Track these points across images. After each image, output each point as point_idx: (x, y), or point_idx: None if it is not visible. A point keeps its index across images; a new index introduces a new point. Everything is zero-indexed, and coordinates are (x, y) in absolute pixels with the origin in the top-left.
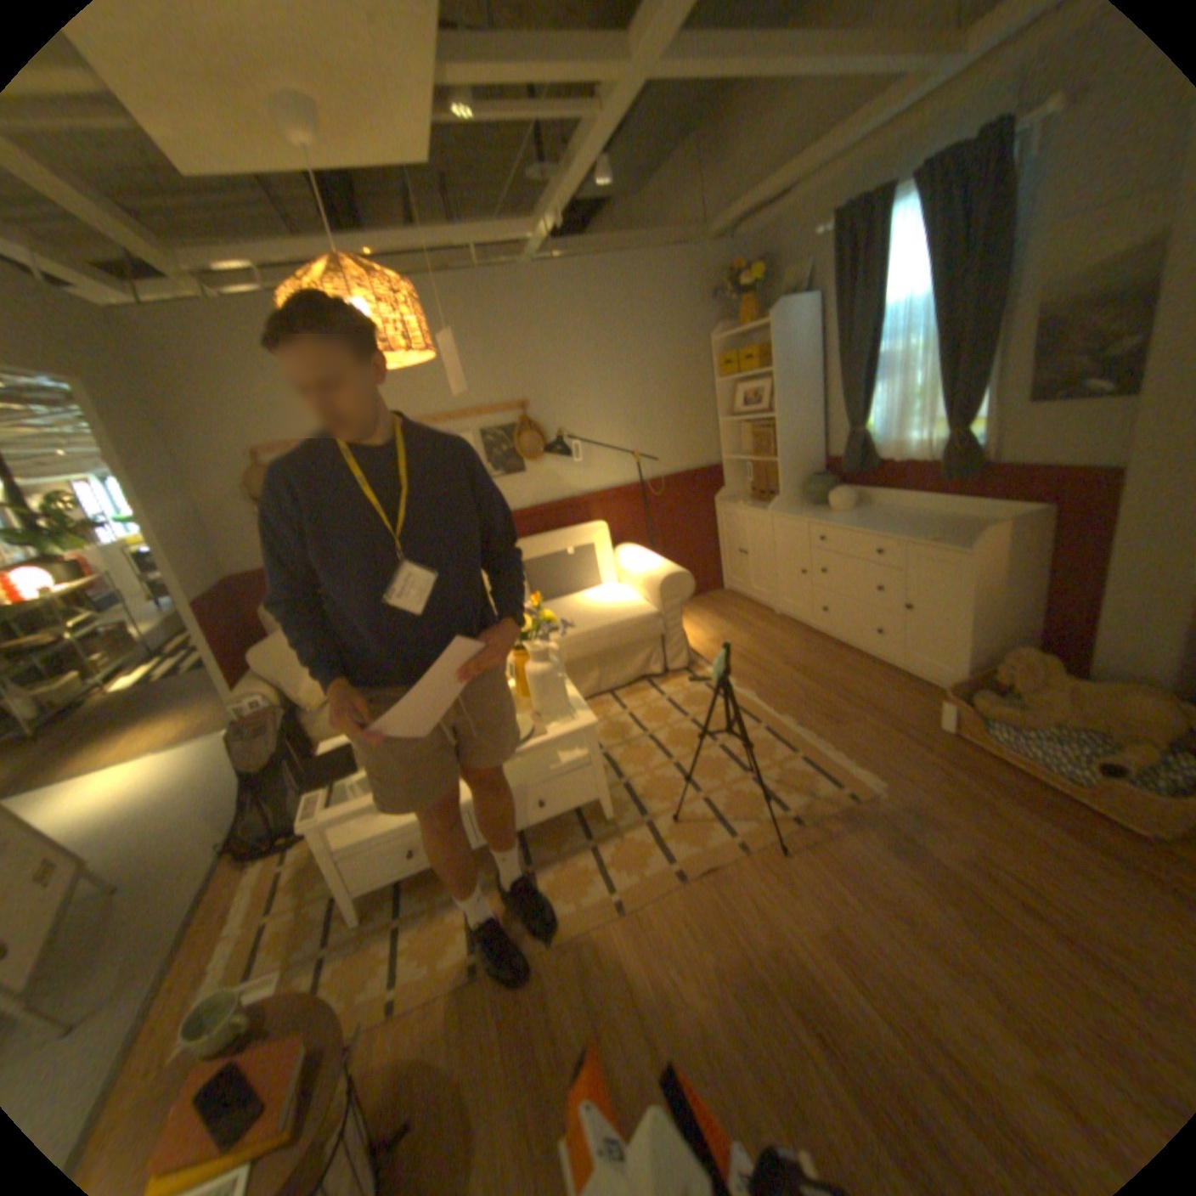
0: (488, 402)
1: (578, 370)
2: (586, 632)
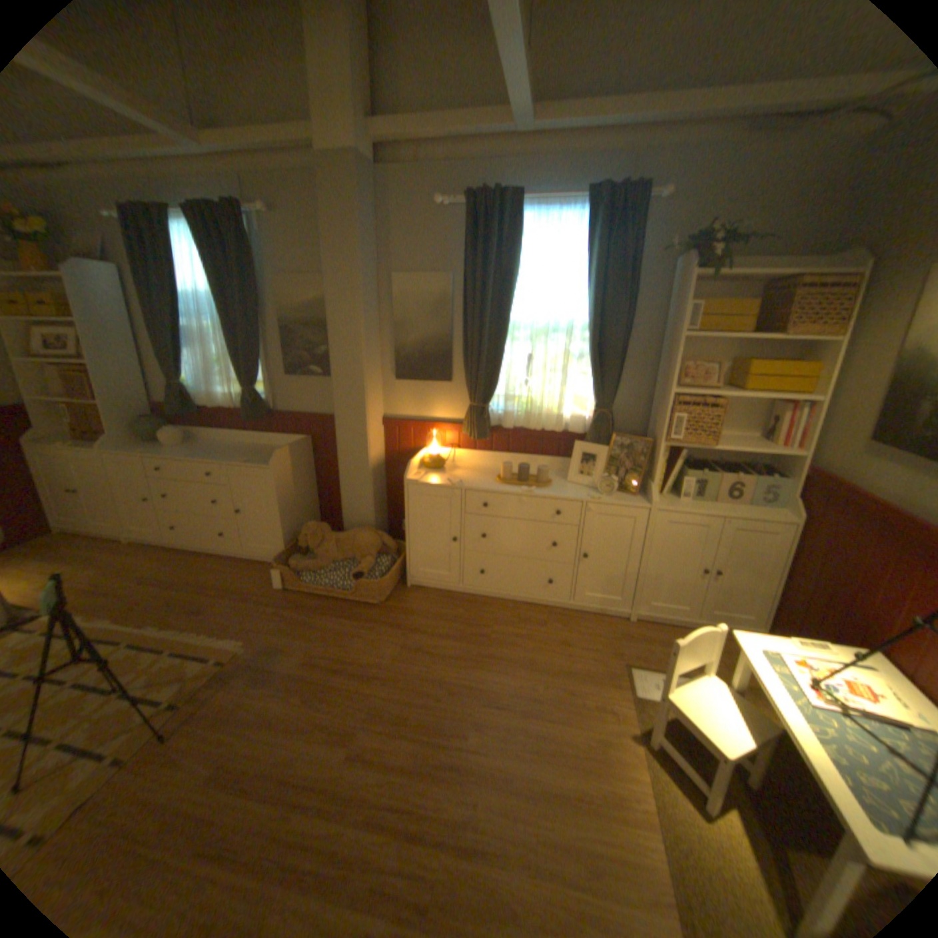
0: None
1: None
2: None
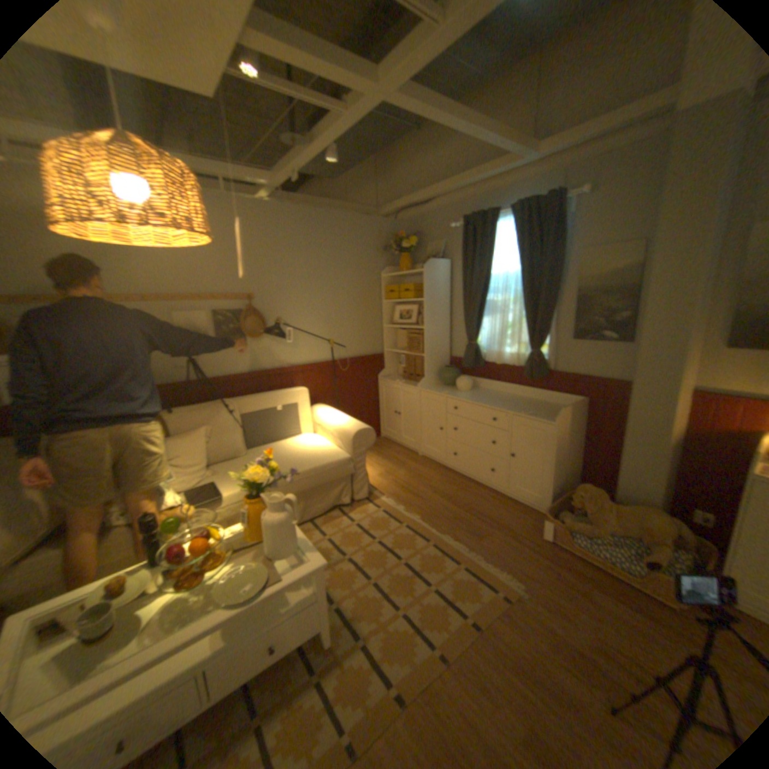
0: (224, 290)
1: (296, 279)
2: (299, 473)
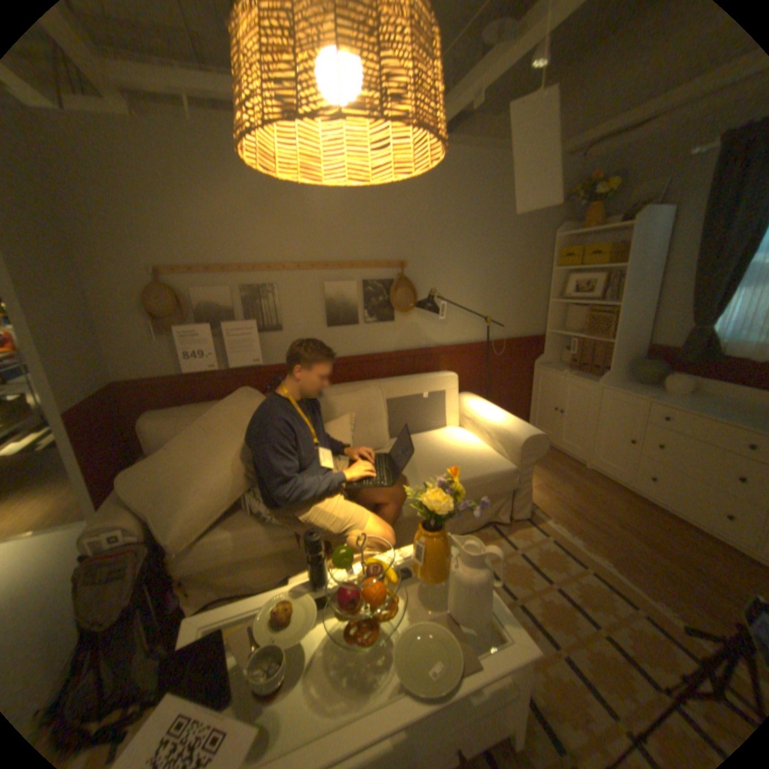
0: (374, 258)
1: (452, 243)
2: None
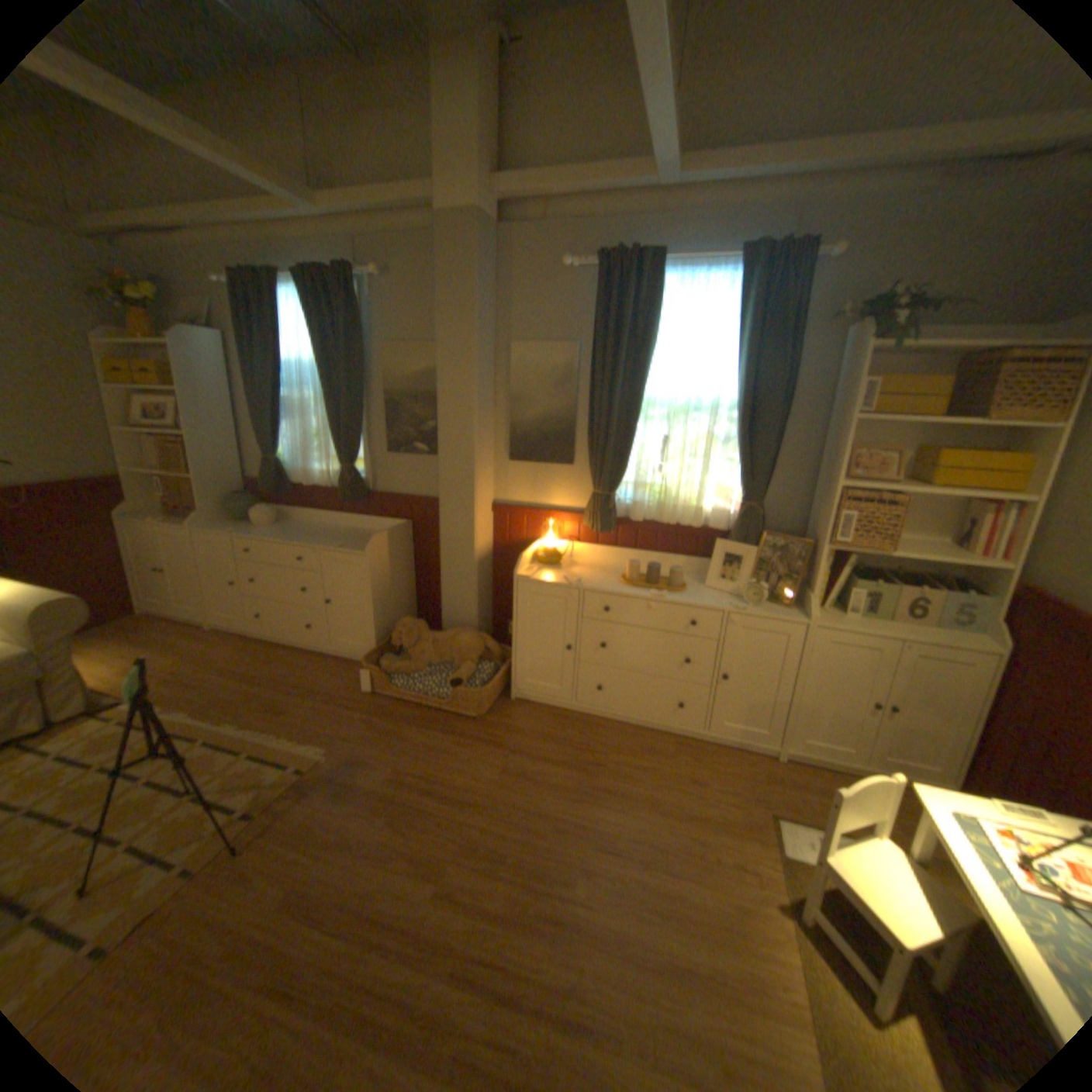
0: None
1: None
2: None
